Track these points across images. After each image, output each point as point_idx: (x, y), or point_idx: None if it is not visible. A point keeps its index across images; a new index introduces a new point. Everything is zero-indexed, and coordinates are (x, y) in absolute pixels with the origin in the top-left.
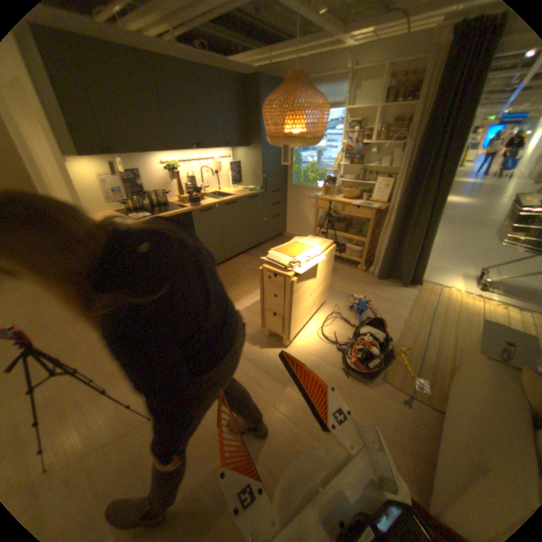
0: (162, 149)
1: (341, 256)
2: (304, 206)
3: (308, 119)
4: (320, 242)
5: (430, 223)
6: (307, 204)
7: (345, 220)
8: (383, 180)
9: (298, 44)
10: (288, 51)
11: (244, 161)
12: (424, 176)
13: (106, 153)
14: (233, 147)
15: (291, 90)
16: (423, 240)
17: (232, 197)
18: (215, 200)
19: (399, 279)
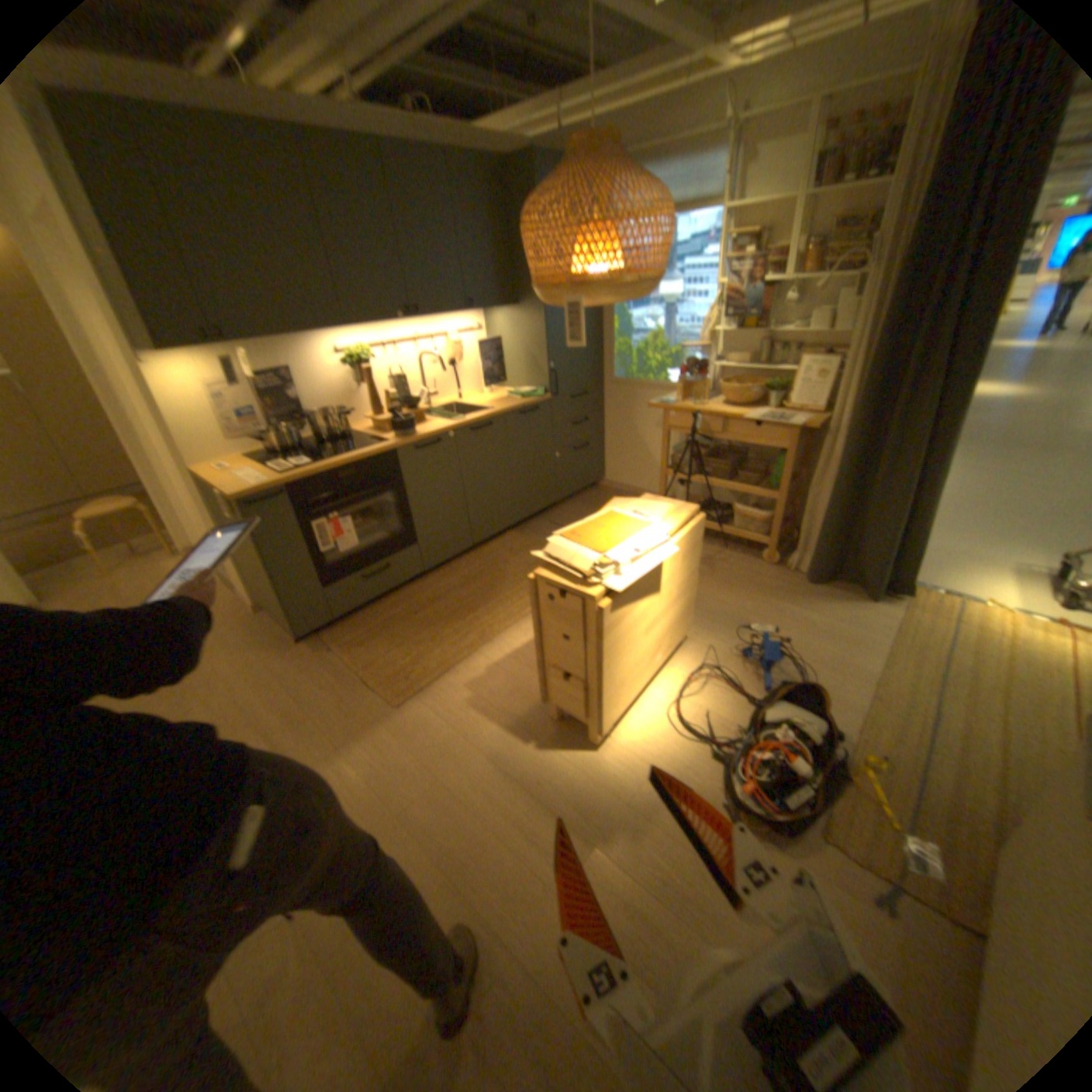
0: (338, 325)
1: (724, 531)
2: (641, 425)
3: (626, 239)
4: (669, 510)
5: (932, 456)
6: (647, 419)
7: (732, 453)
8: (815, 361)
9: (616, 79)
10: (596, 98)
11: (510, 337)
12: (913, 349)
13: (221, 341)
14: (487, 309)
15: (584, 177)
16: (914, 496)
17: (484, 414)
18: (447, 423)
19: (858, 585)
